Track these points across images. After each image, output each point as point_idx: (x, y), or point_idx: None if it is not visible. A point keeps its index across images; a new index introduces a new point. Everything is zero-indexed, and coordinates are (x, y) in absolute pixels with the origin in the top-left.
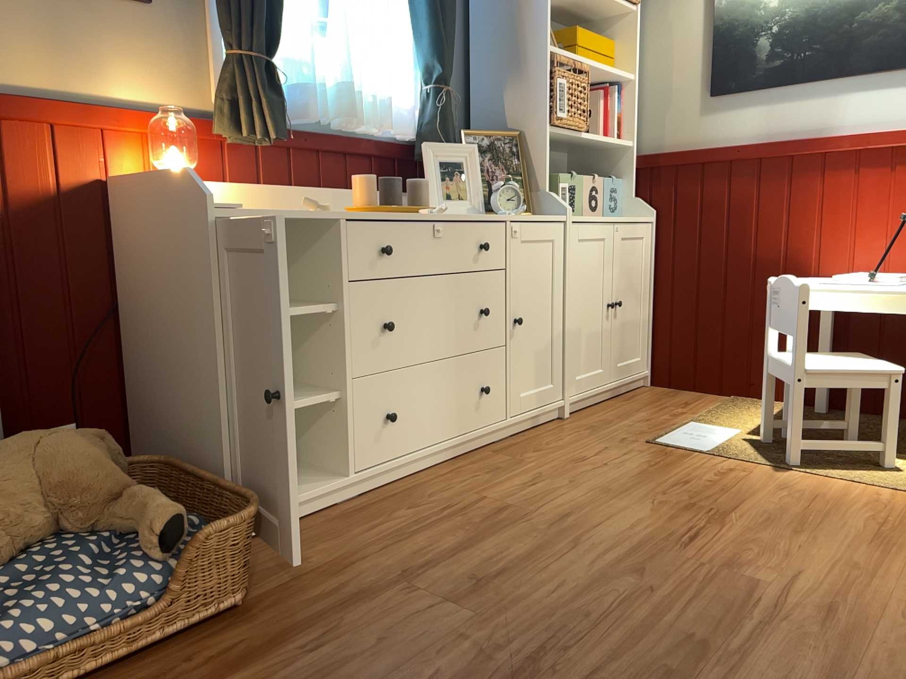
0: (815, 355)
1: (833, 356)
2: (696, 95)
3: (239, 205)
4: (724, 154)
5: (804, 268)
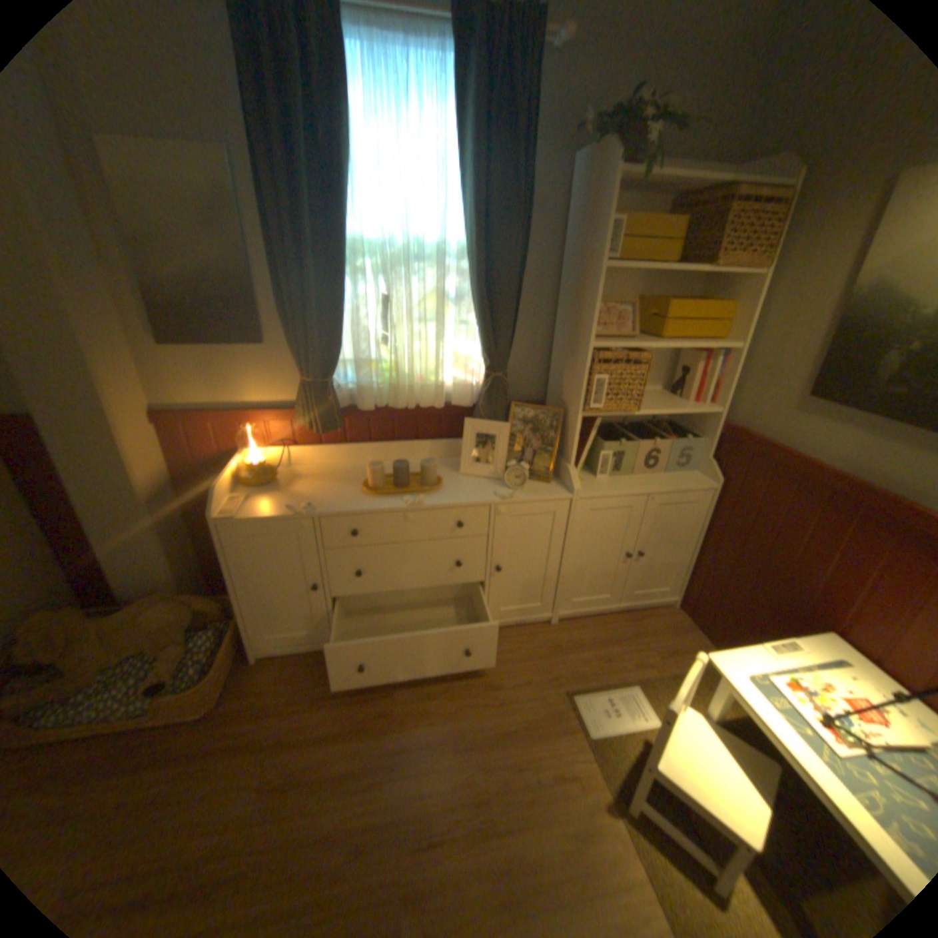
0: (720, 745)
1: (733, 763)
2: (800, 387)
3: (235, 515)
4: (800, 465)
5: (836, 623)
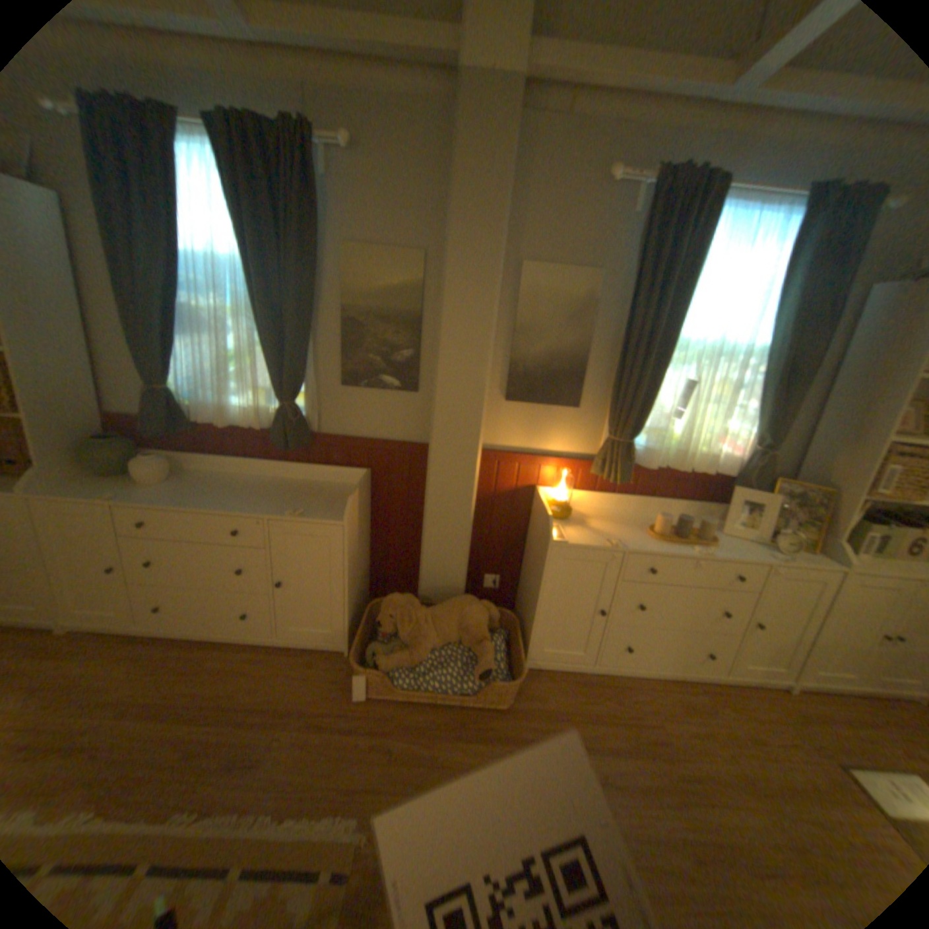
0: None
1: None
2: None
3: (567, 541)
4: None
5: None
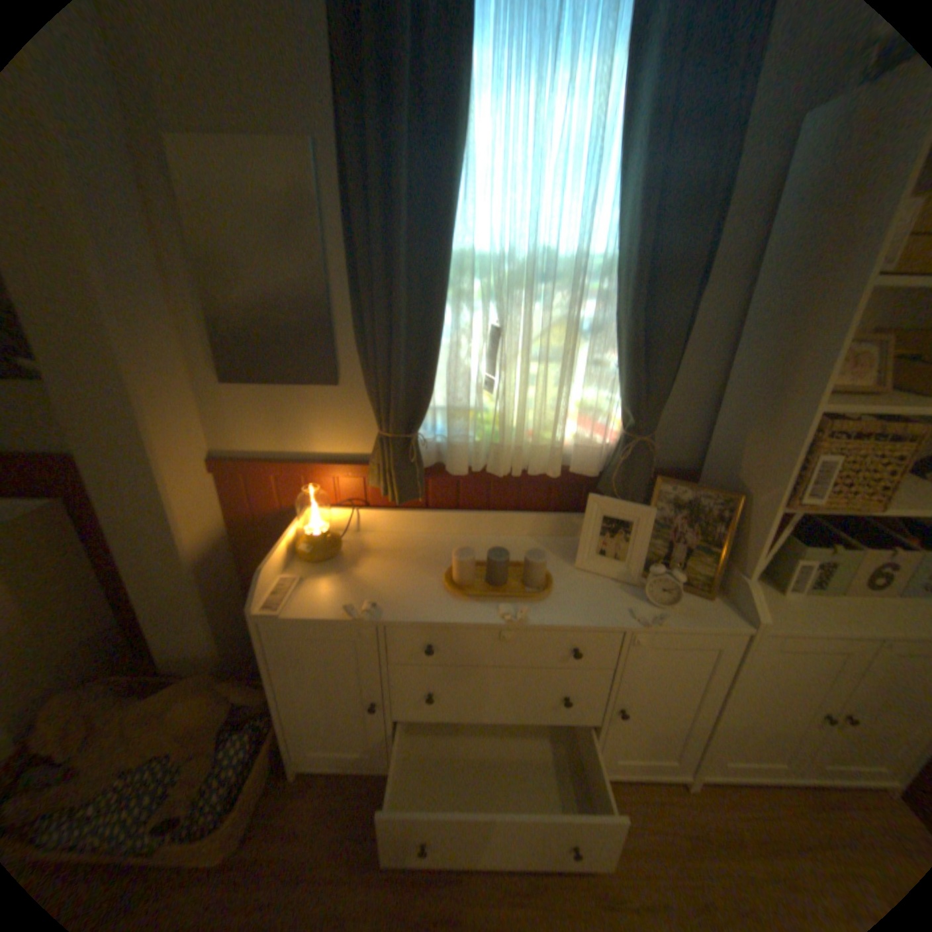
0: None
1: None
2: None
3: (279, 614)
4: None
5: None
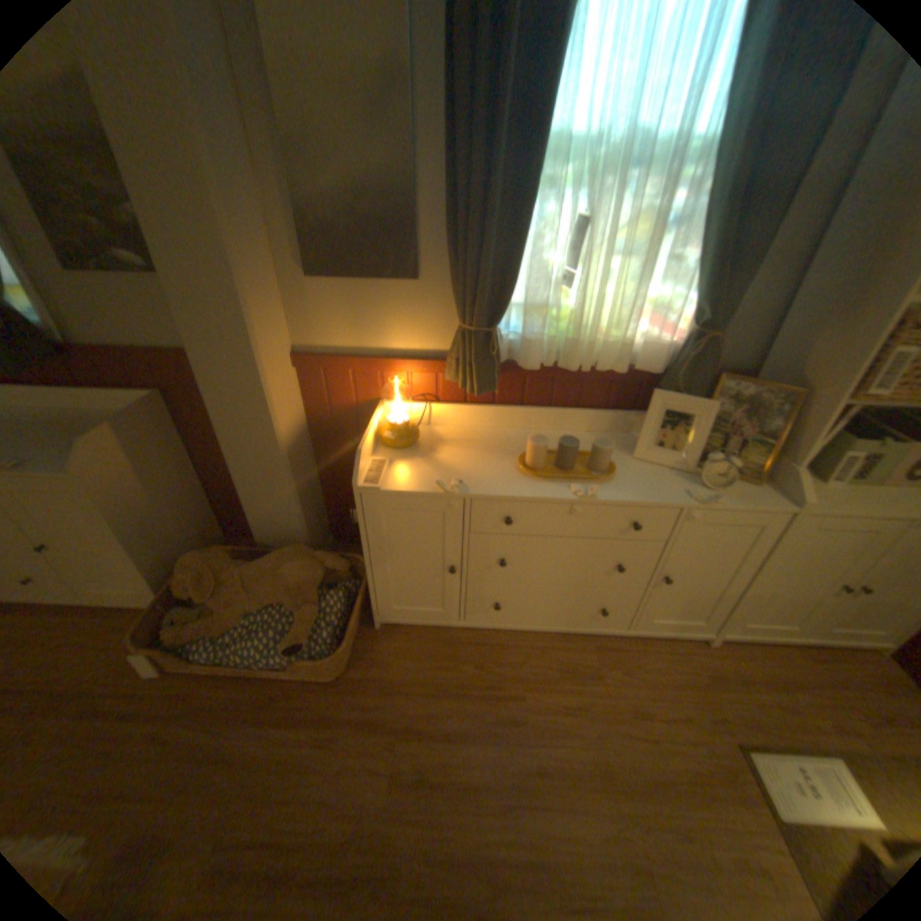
0: None
1: None
2: None
3: (381, 486)
4: None
5: None
